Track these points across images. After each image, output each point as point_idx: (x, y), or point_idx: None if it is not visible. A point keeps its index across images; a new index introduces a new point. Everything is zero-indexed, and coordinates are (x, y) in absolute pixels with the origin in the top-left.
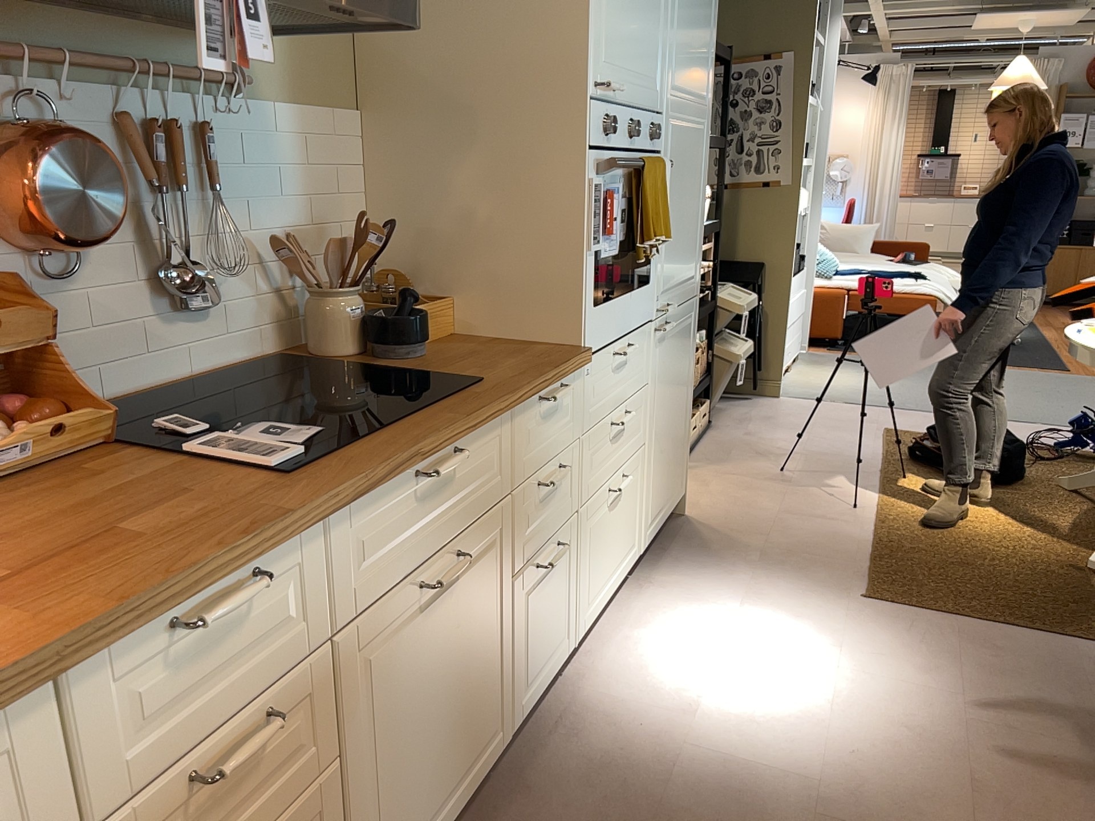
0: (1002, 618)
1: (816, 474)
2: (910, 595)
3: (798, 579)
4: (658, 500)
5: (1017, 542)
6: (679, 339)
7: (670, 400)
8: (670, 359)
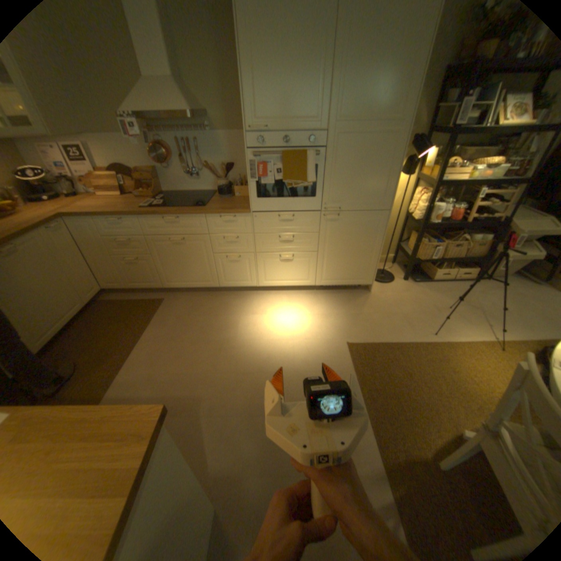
0: (365, 389)
1: (460, 320)
2: (360, 357)
3: (346, 326)
4: (332, 275)
5: (466, 402)
6: (356, 224)
7: (343, 244)
8: (343, 230)
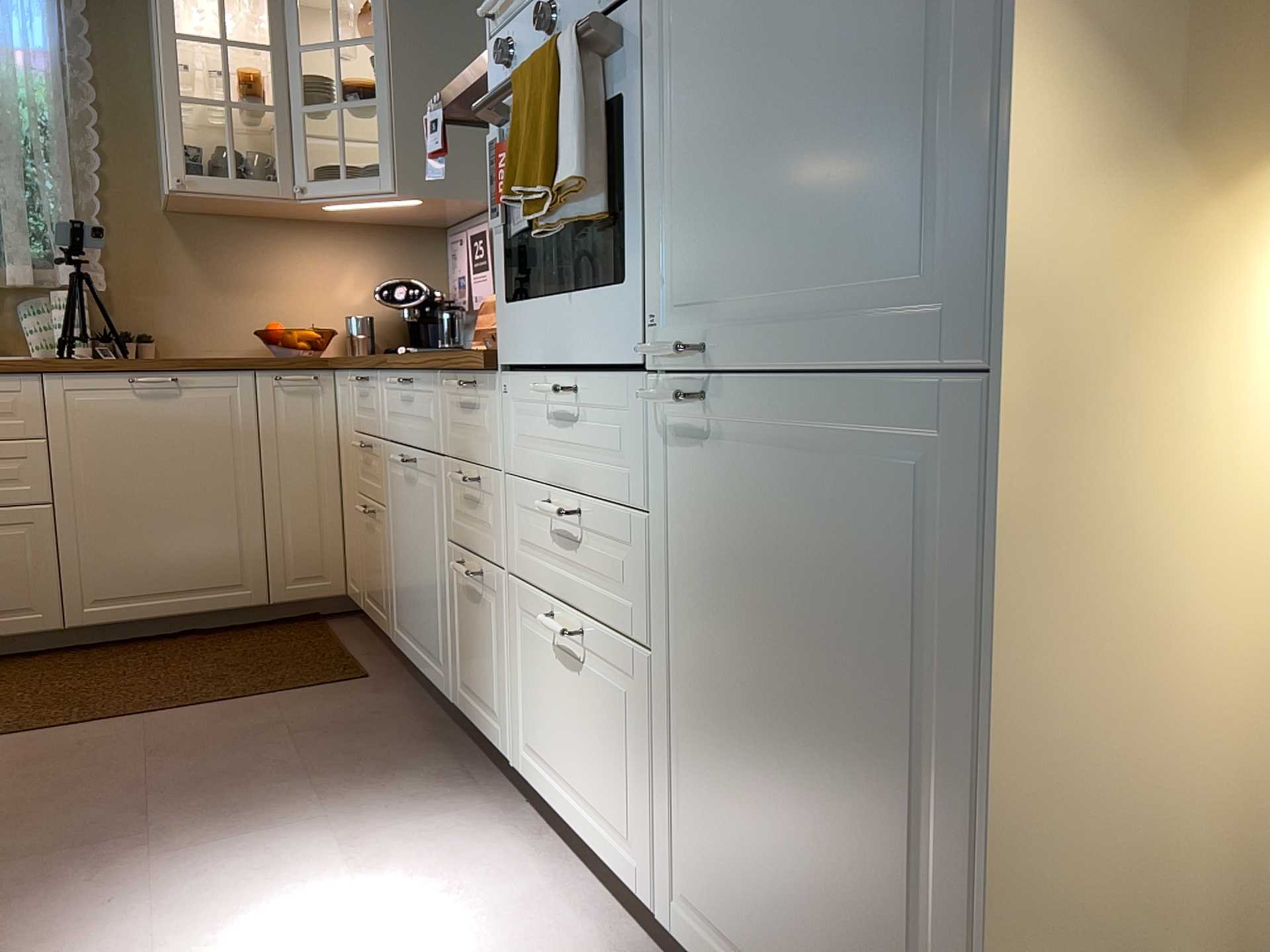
0: None
1: None
2: None
3: None
4: (728, 908)
5: None
6: (807, 491)
7: (760, 654)
8: (747, 522)
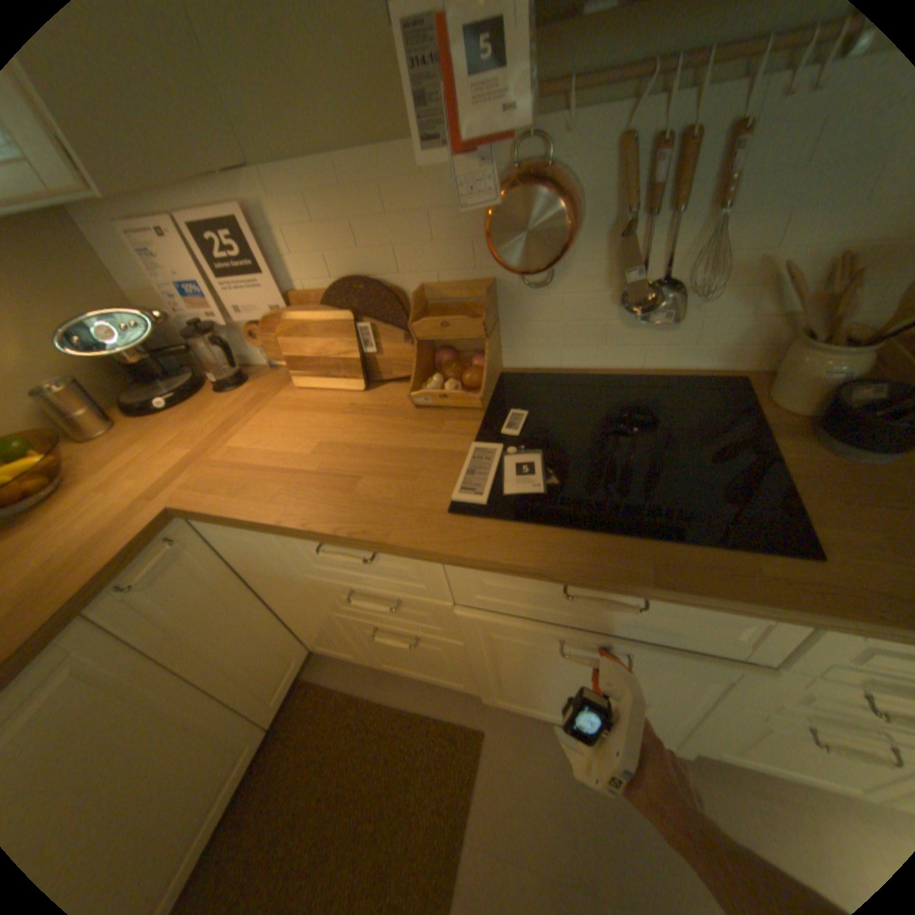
0: None
1: None
2: None
3: None
4: None
5: None
6: None
7: None
8: None
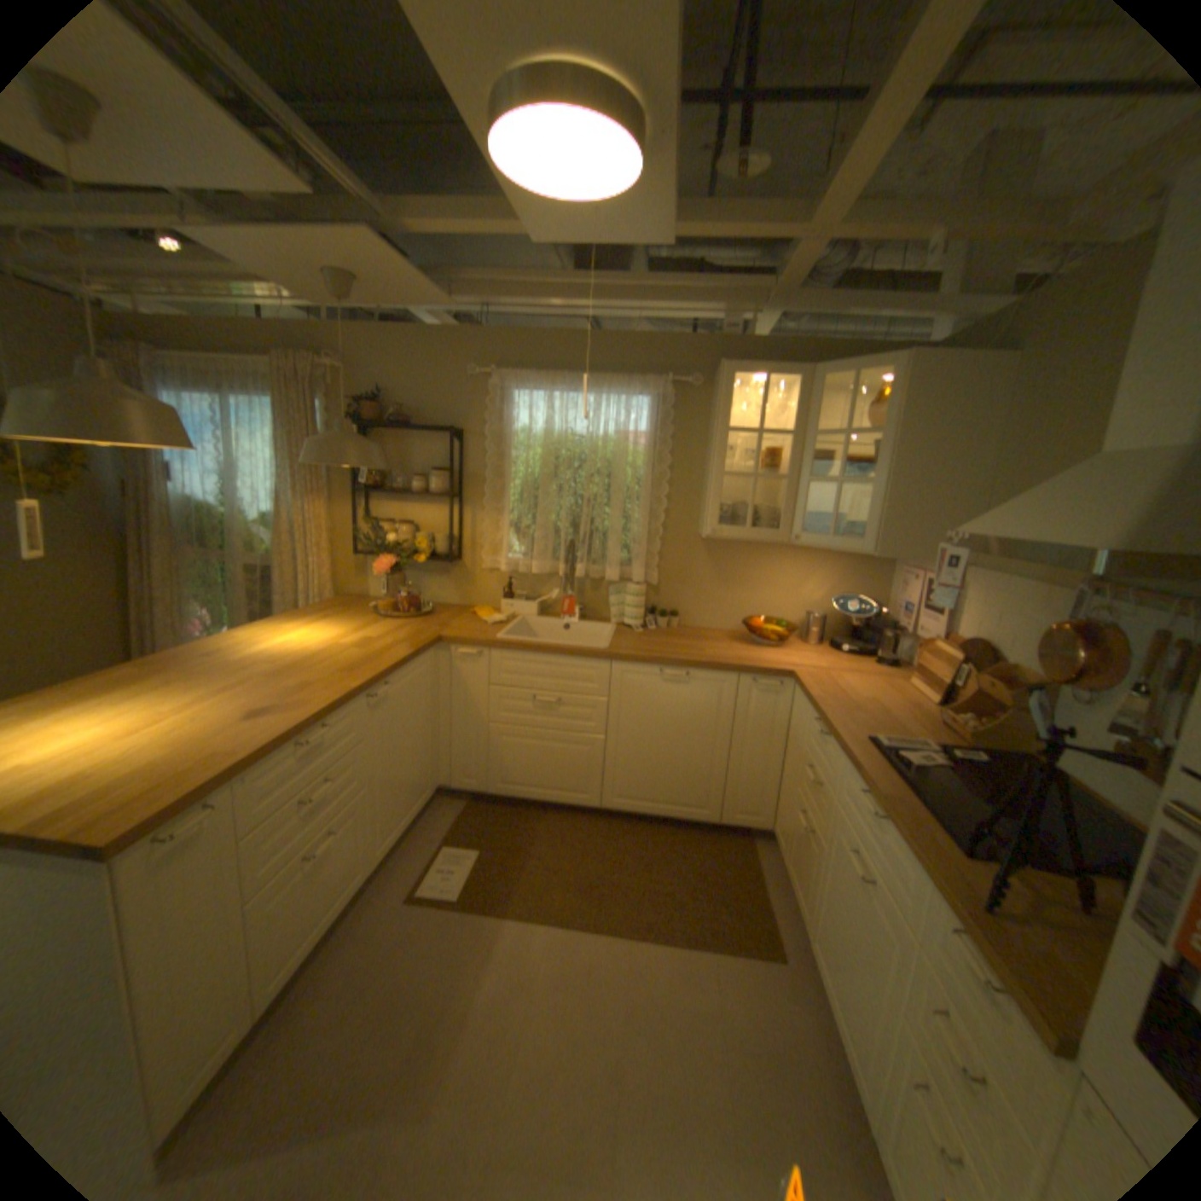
0: None
1: None
2: None
3: None
4: None
5: None
6: None
7: None
8: None
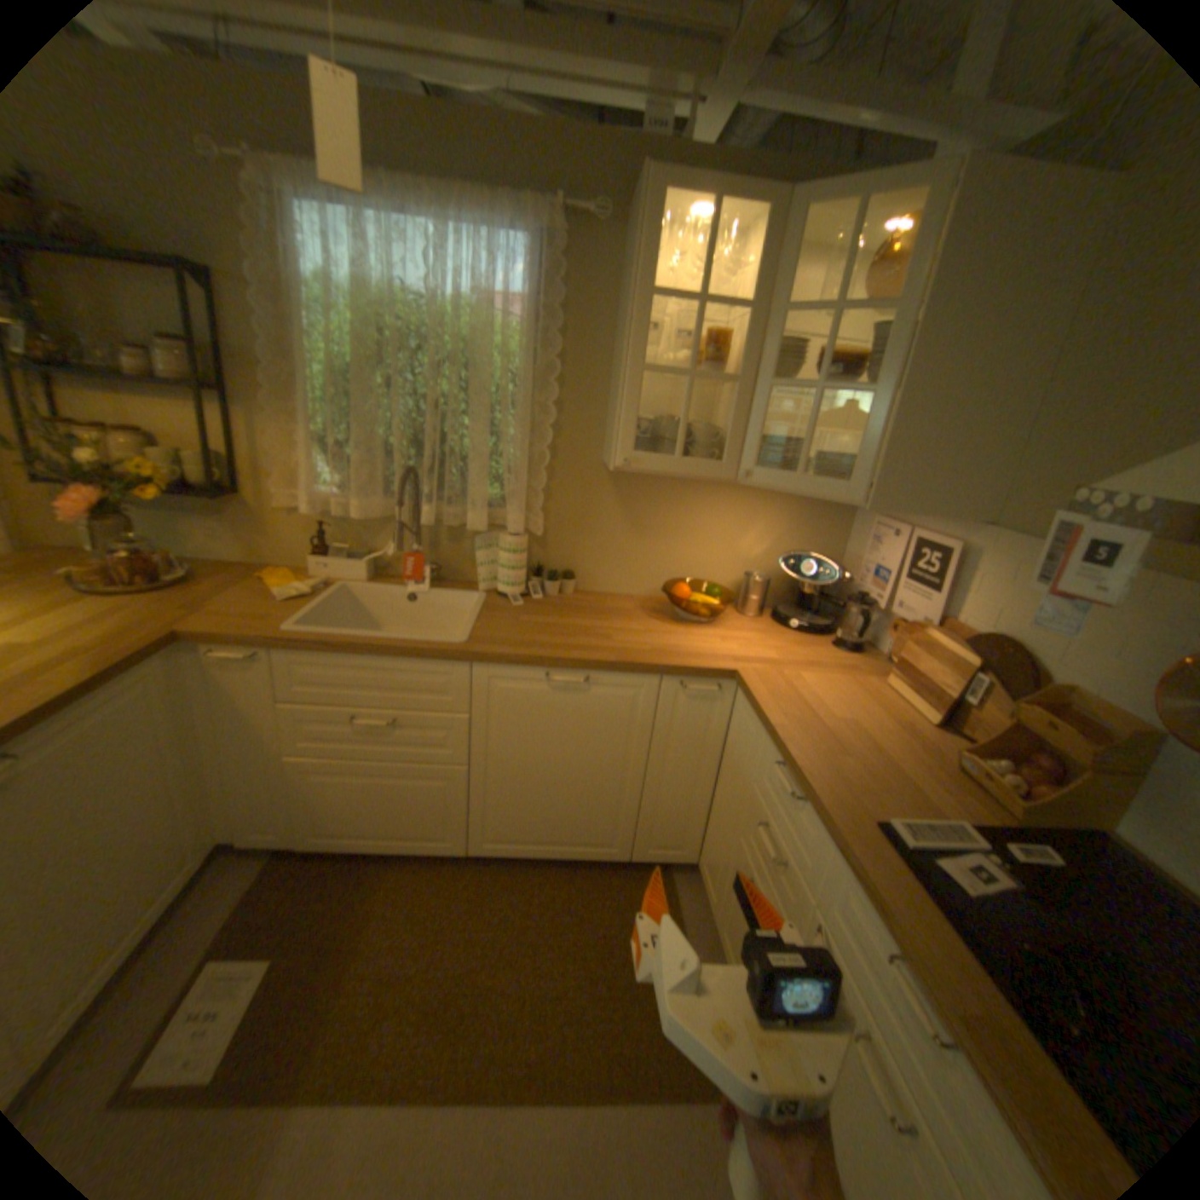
0: None
1: None
2: None
3: None
4: None
5: None
6: None
7: None
8: None
